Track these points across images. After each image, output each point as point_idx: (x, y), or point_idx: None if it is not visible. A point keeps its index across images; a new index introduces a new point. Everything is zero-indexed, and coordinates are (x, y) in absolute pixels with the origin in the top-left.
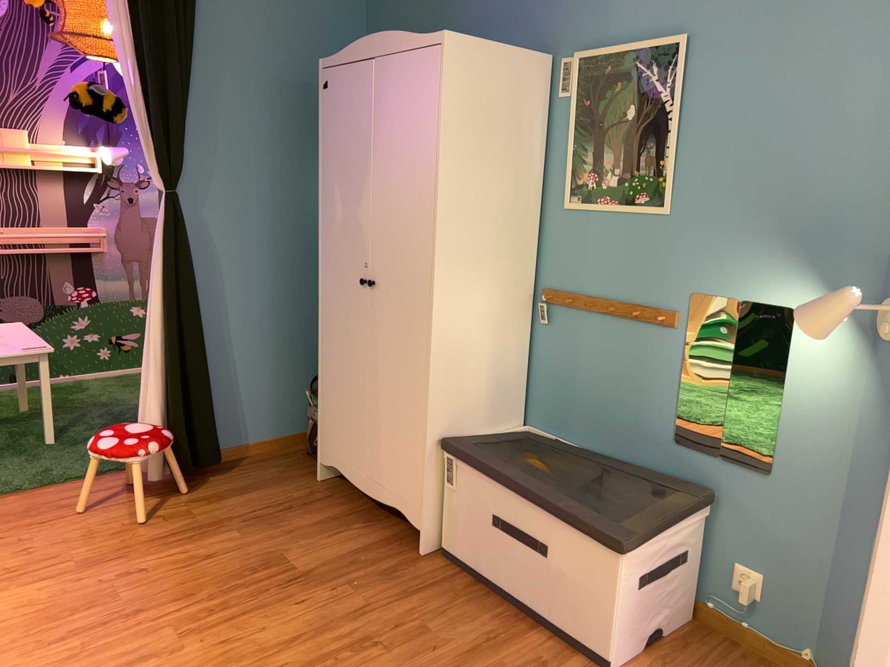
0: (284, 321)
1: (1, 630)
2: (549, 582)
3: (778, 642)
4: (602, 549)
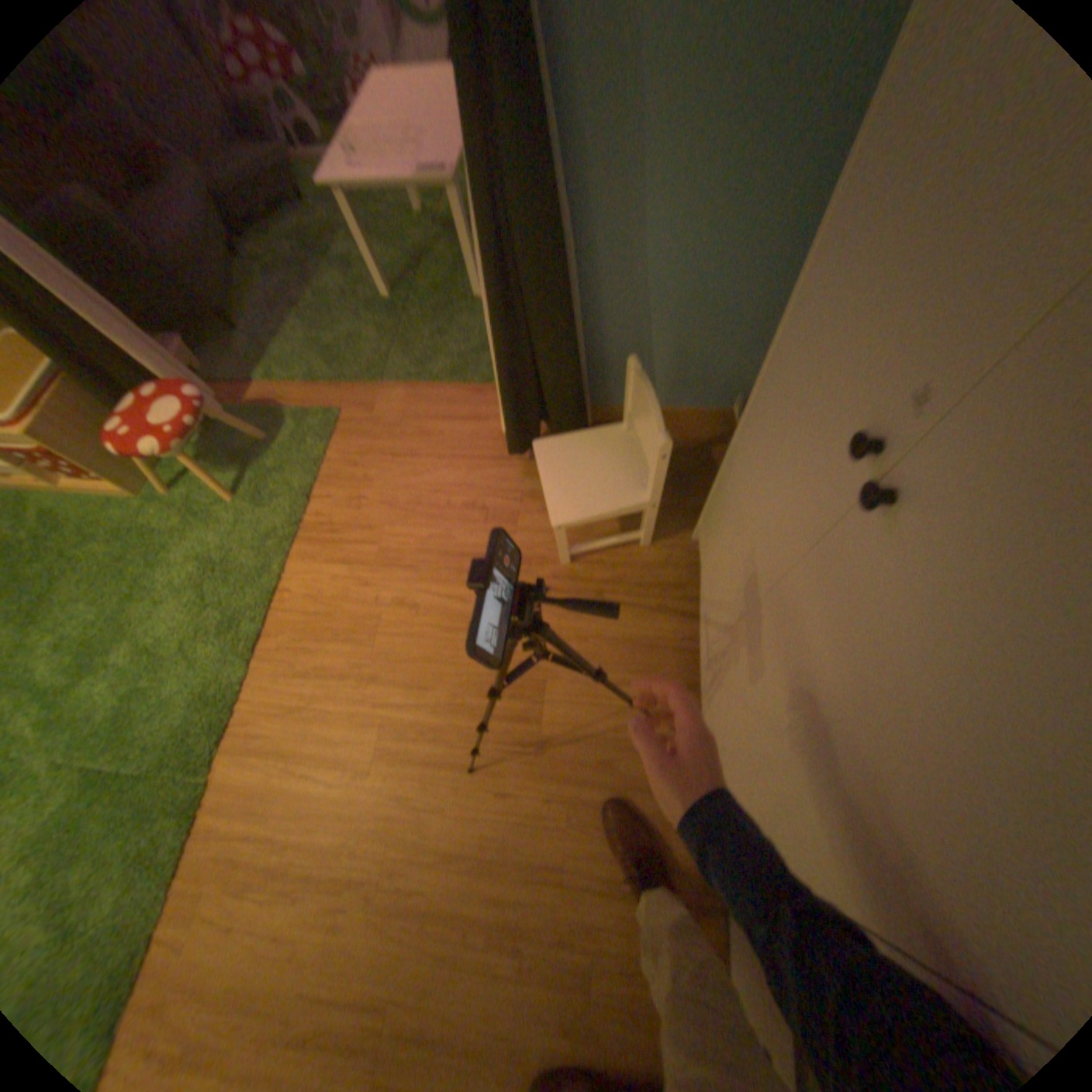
0: (773, 234)
1: (281, 626)
2: None
3: None
4: None
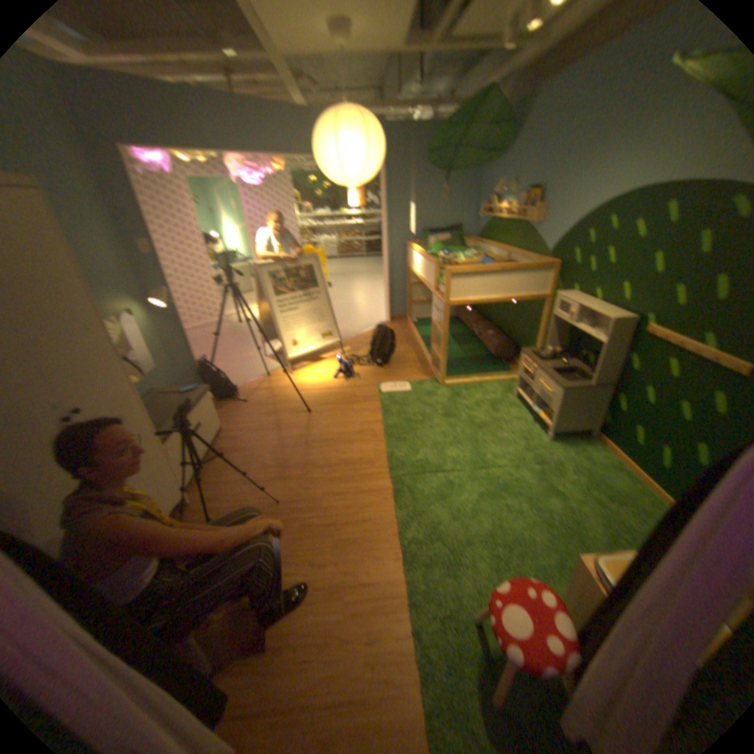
0: None
1: (388, 544)
2: (206, 432)
3: None
4: (208, 398)
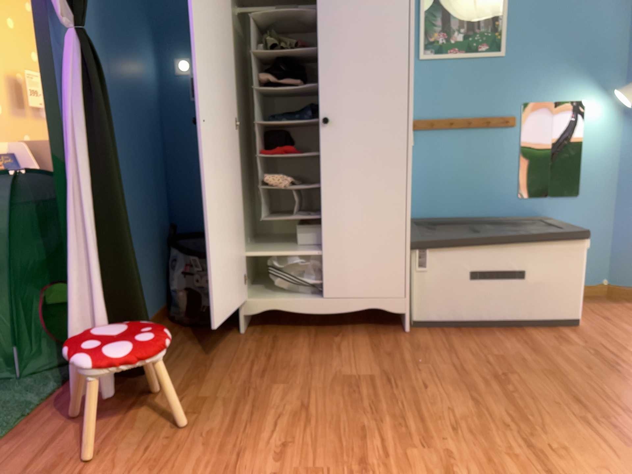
0: (138, 196)
1: None
2: (528, 294)
3: (591, 284)
4: (571, 252)
